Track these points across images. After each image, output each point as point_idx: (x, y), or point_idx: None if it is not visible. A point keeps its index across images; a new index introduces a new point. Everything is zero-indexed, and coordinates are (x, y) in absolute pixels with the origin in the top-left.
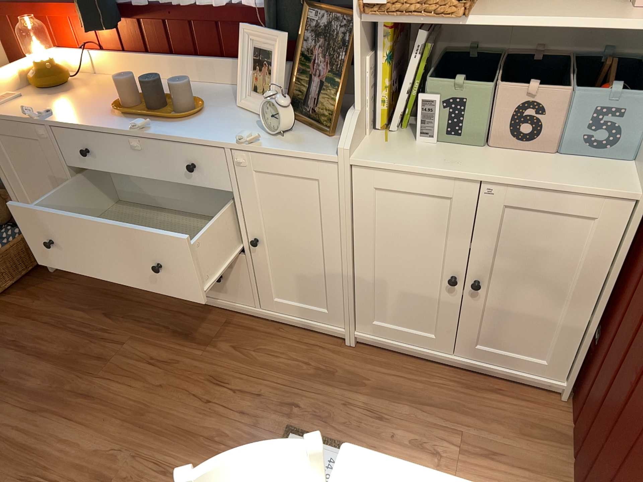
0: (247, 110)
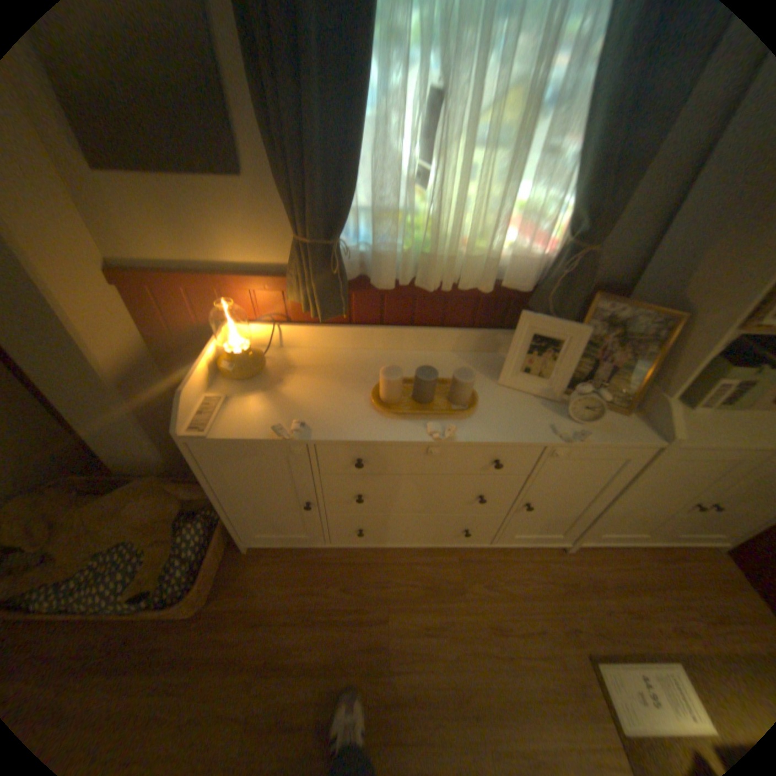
0: (512, 389)
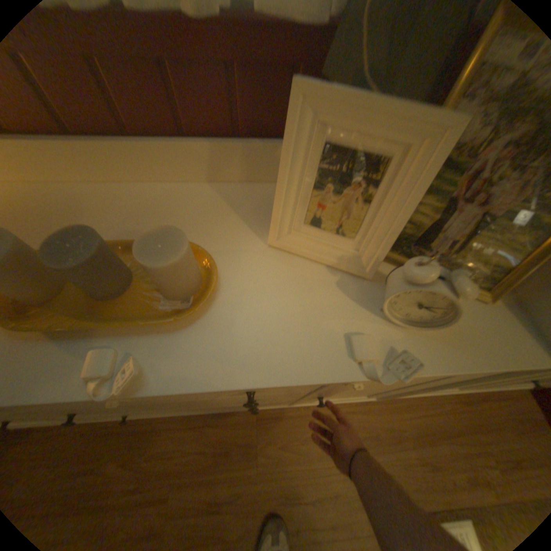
0: (294, 253)
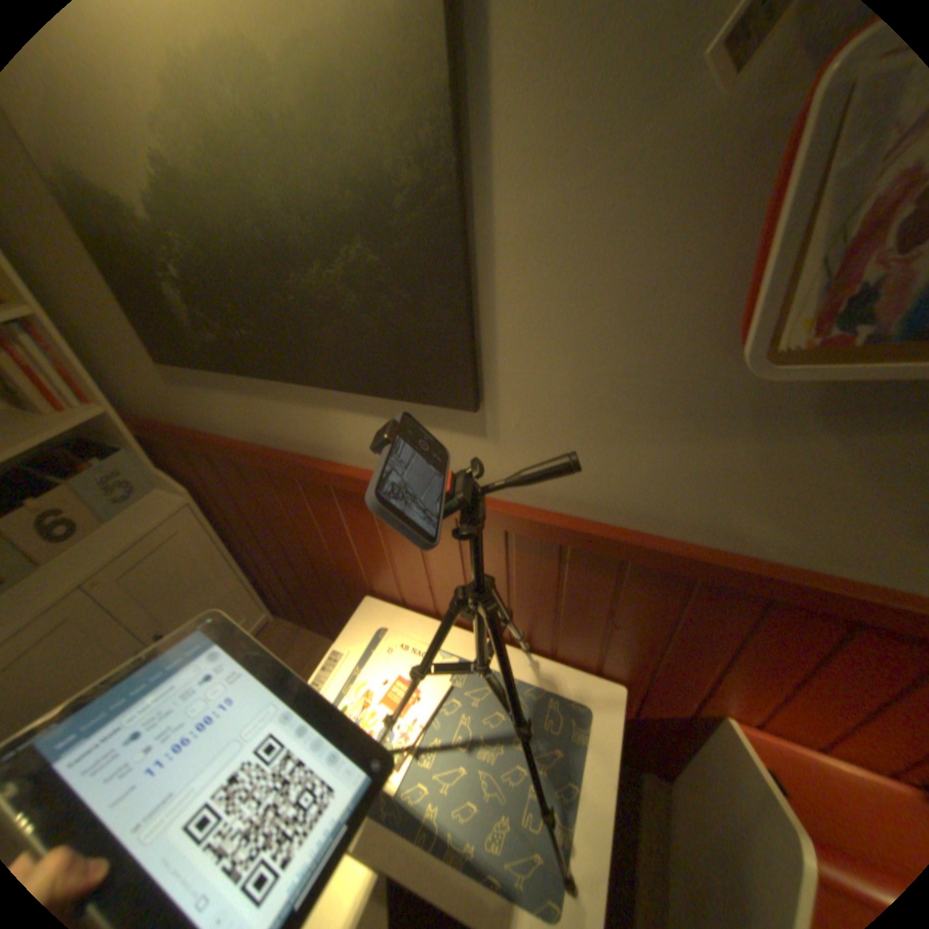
0: None
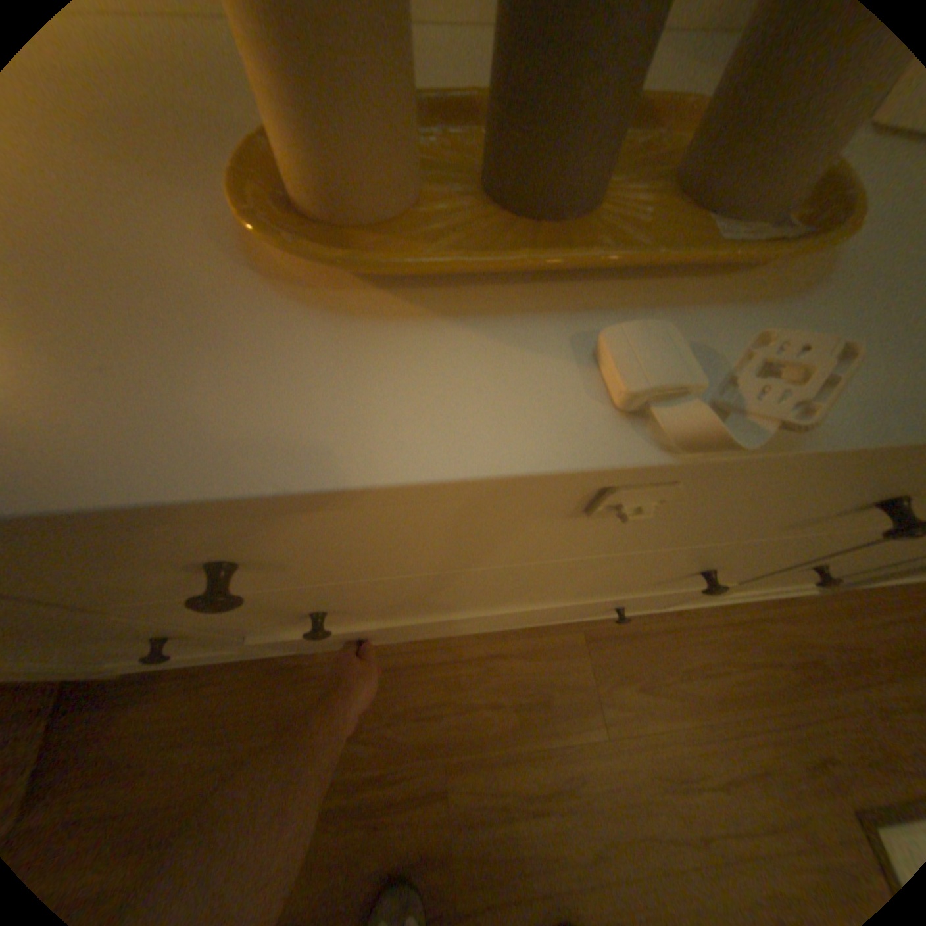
0: None
